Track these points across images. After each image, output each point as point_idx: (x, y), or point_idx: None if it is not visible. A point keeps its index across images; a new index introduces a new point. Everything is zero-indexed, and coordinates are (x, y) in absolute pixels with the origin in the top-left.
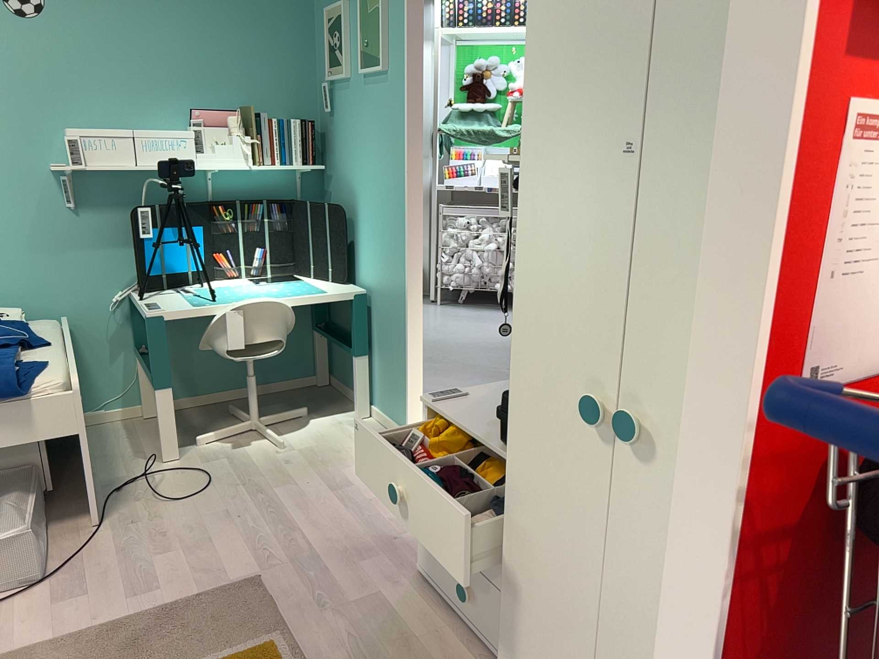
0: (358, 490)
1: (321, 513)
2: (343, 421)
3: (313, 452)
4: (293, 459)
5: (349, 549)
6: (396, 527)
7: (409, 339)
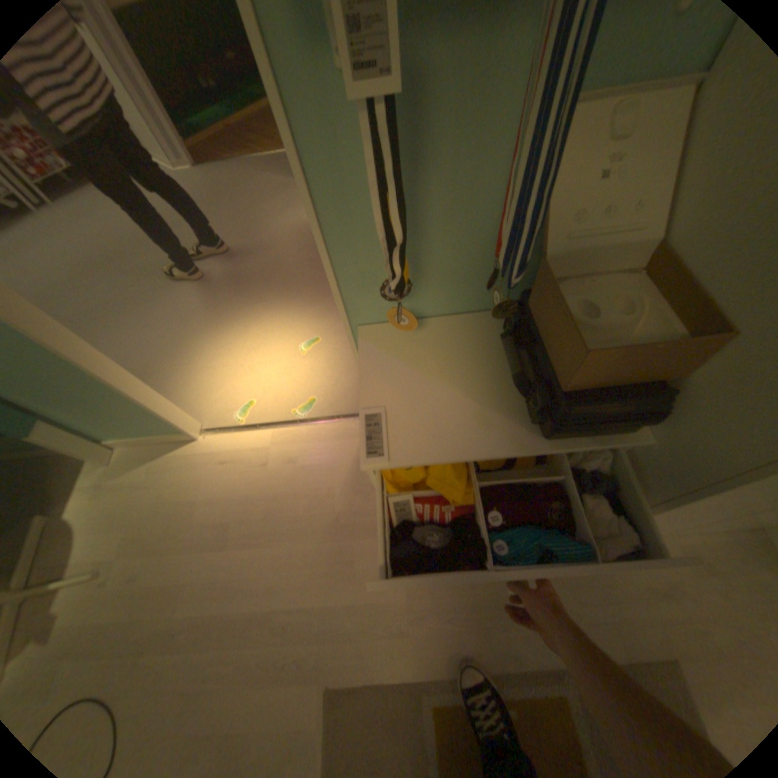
0: (239, 522)
1: (256, 577)
2: (94, 480)
3: (134, 541)
4: (130, 570)
5: (328, 571)
6: (319, 512)
7: (100, 374)
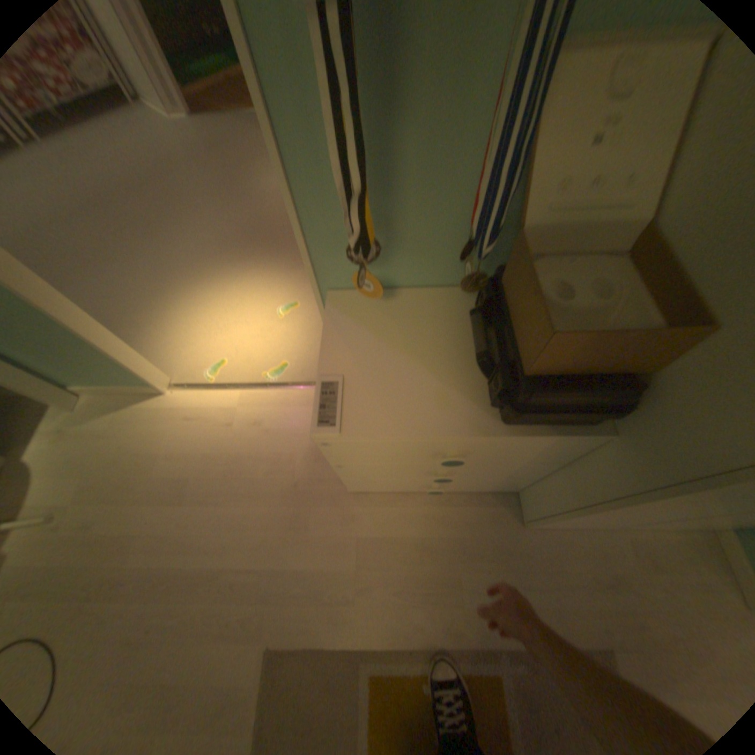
0: (197, 478)
1: (209, 534)
2: (56, 423)
3: (90, 487)
4: (84, 516)
5: (282, 534)
6: (278, 475)
7: (57, 315)
